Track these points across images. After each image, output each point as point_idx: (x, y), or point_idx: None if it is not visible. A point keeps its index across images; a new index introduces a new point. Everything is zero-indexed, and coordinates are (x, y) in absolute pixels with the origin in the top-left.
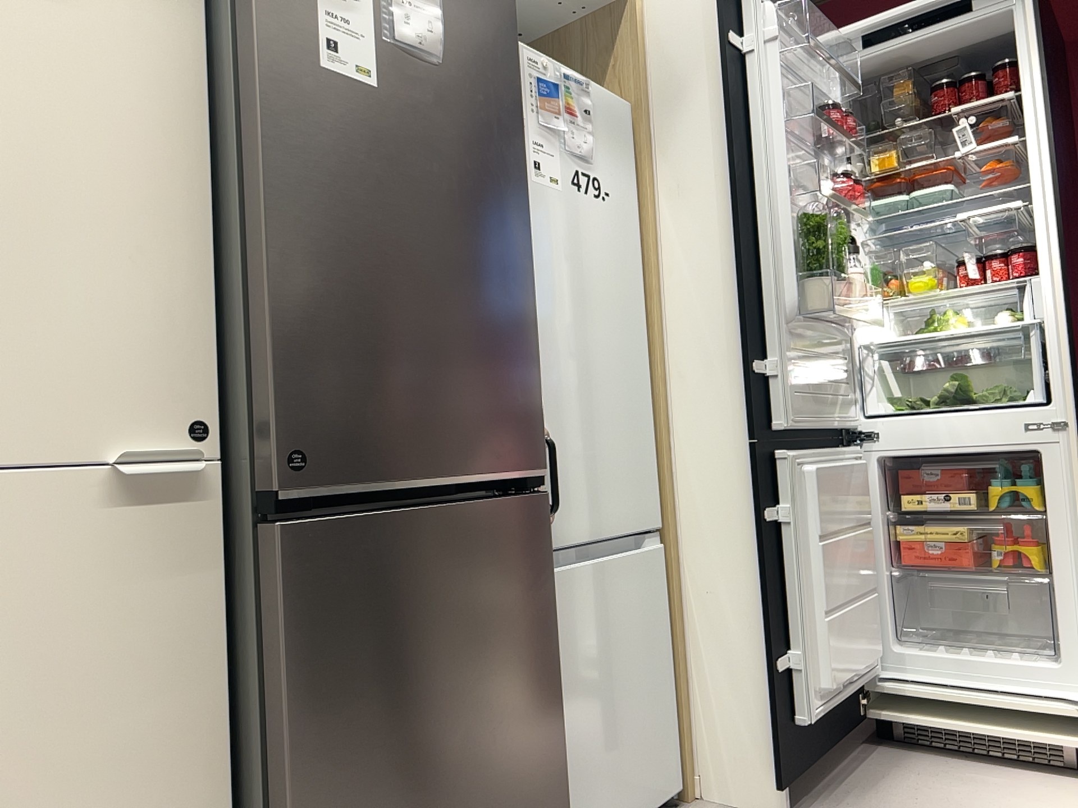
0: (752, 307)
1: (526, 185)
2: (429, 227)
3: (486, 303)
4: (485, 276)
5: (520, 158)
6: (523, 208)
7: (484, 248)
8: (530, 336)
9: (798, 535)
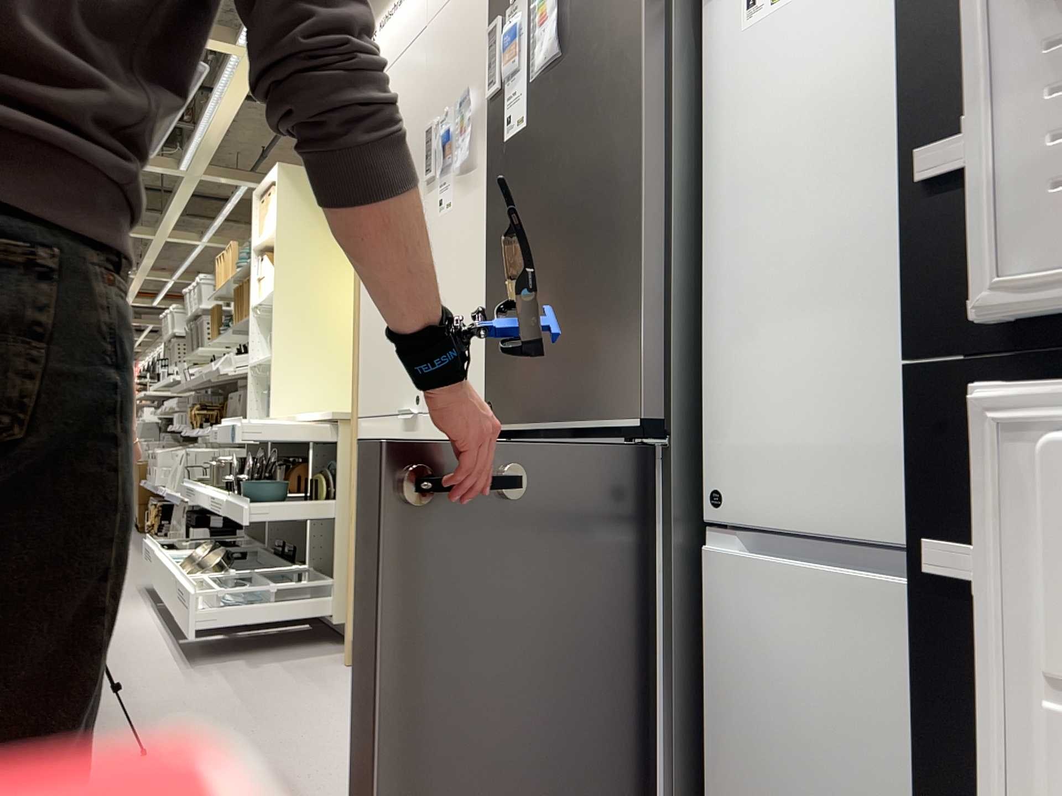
0: (950, 5)
1: (642, 92)
2: (551, 211)
3: (590, 255)
4: (590, 228)
5: (636, 66)
6: (636, 124)
7: (591, 201)
8: (634, 270)
9: (1026, 672)
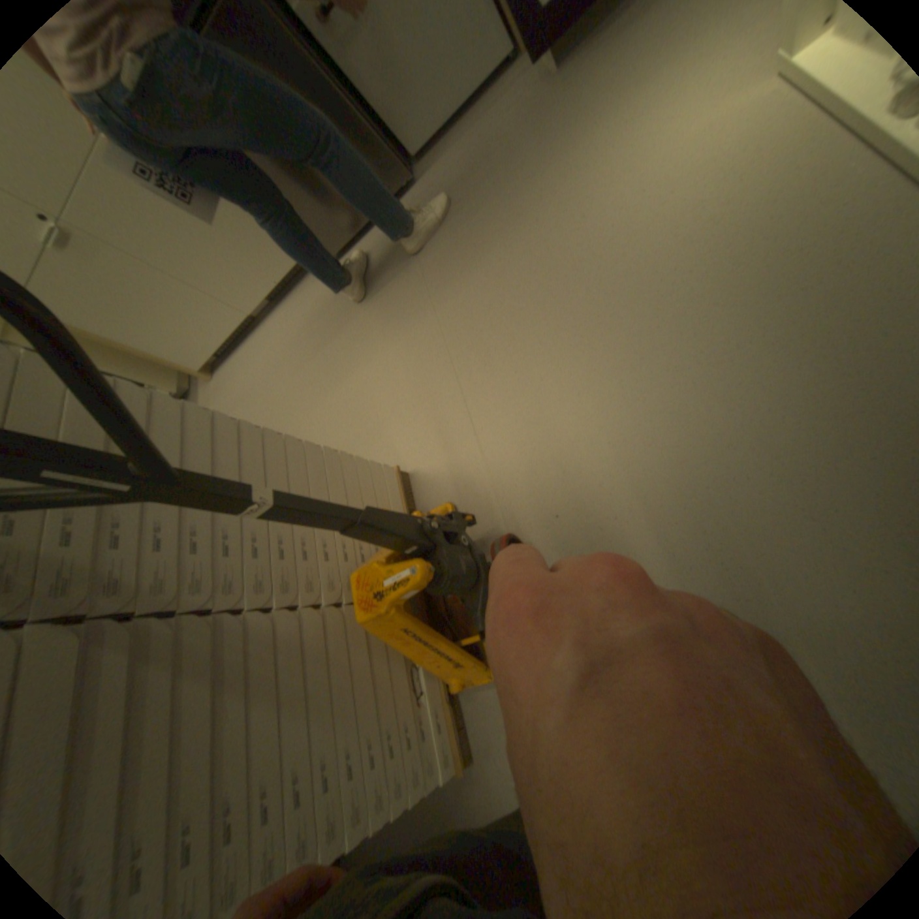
0: None
1: None
2: None
3: None
4: None
5: None
6: None
7: None
8: None
9: None
